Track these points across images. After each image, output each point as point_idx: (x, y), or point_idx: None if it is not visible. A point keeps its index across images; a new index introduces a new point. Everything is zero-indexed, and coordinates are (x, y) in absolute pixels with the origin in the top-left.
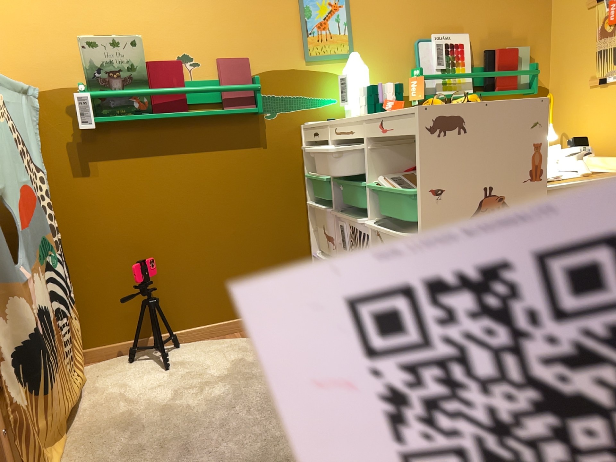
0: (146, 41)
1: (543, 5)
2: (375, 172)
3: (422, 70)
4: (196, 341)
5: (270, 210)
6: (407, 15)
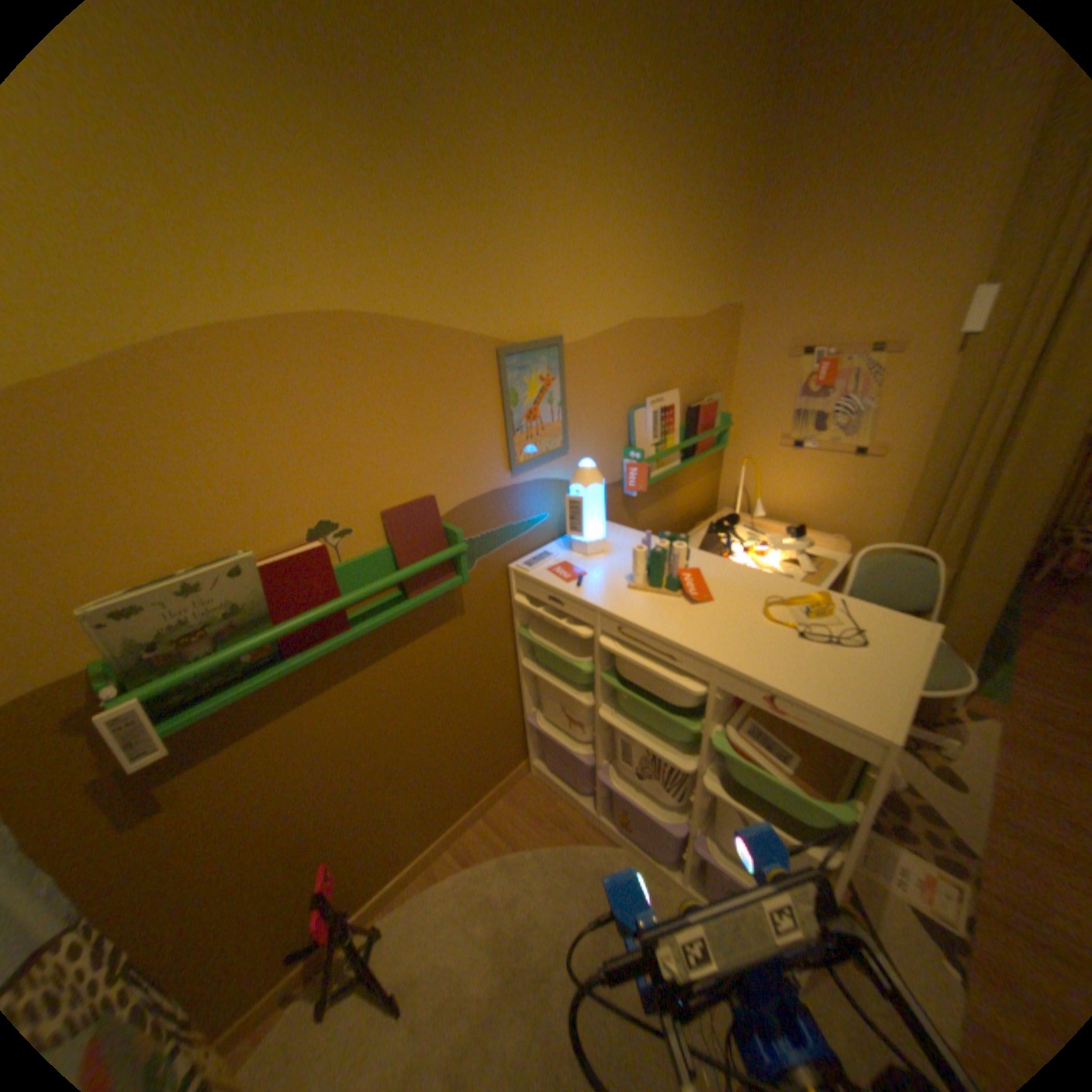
0: (235, 521)
1: (735, 337)
2: (718, 715)
3: (644, 453)
4: (402, 907)
5: (475, 690)
6: (624, 374)
